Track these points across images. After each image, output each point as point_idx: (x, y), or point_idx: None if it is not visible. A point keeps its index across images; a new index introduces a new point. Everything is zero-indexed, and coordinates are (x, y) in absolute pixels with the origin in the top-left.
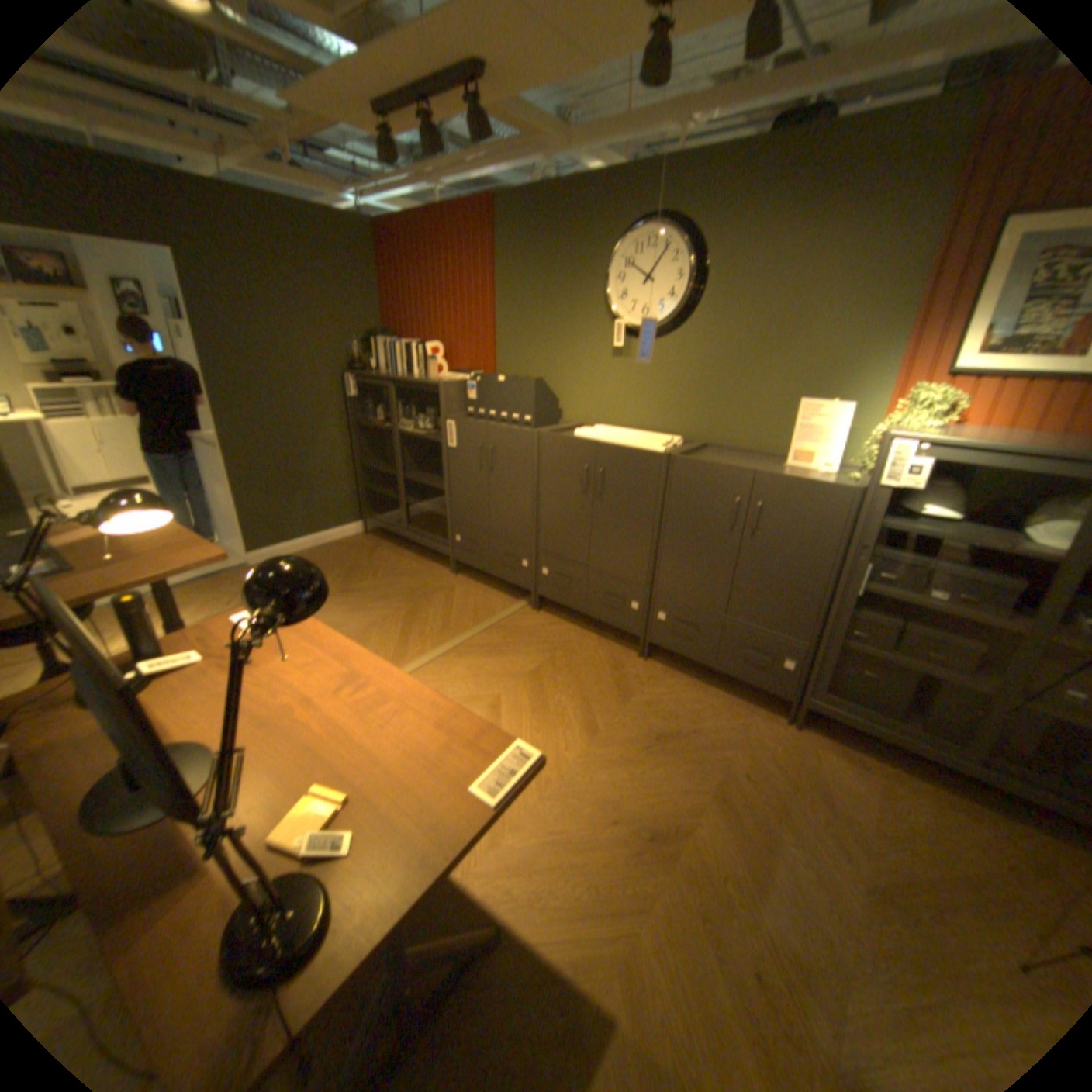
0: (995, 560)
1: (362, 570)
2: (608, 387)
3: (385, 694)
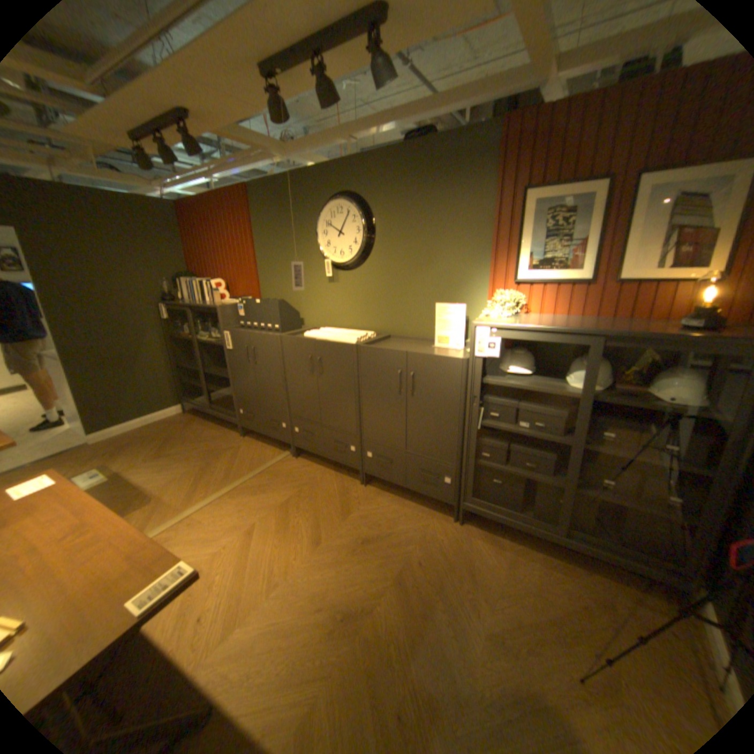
0: (556, 399)
1: (176, 439)
2: (329, 302)
3: (99, 537)
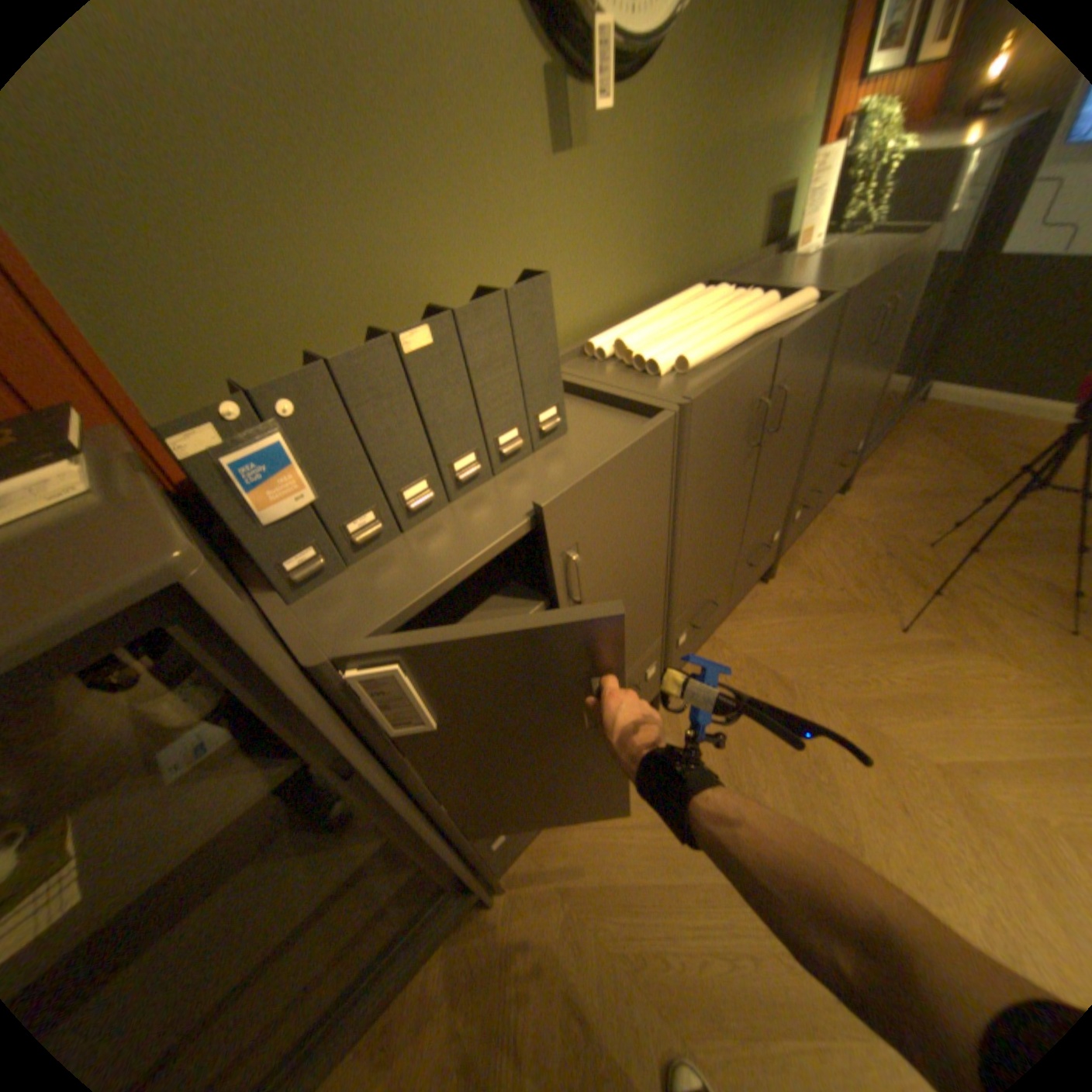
0: None
1: None
2: (560, 243)
3: None
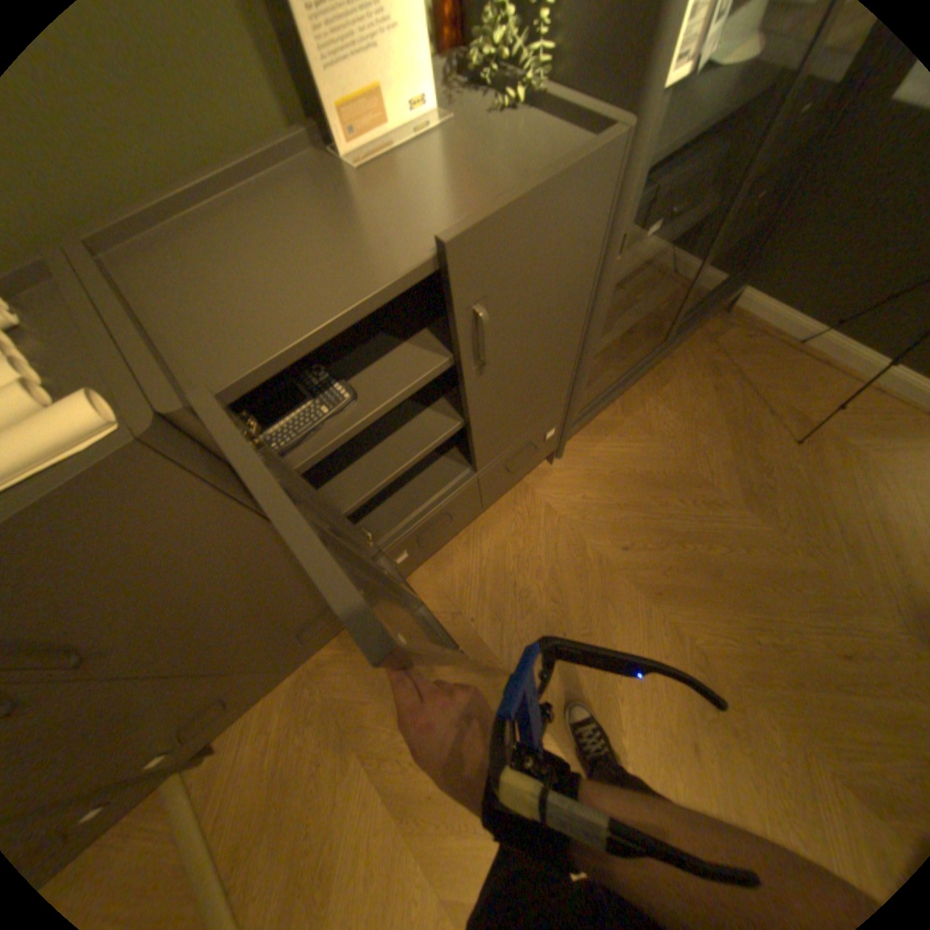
0: None
1: None
2: None
3: None
